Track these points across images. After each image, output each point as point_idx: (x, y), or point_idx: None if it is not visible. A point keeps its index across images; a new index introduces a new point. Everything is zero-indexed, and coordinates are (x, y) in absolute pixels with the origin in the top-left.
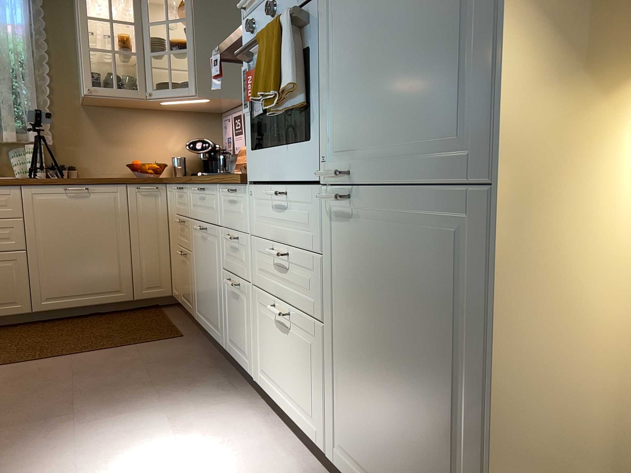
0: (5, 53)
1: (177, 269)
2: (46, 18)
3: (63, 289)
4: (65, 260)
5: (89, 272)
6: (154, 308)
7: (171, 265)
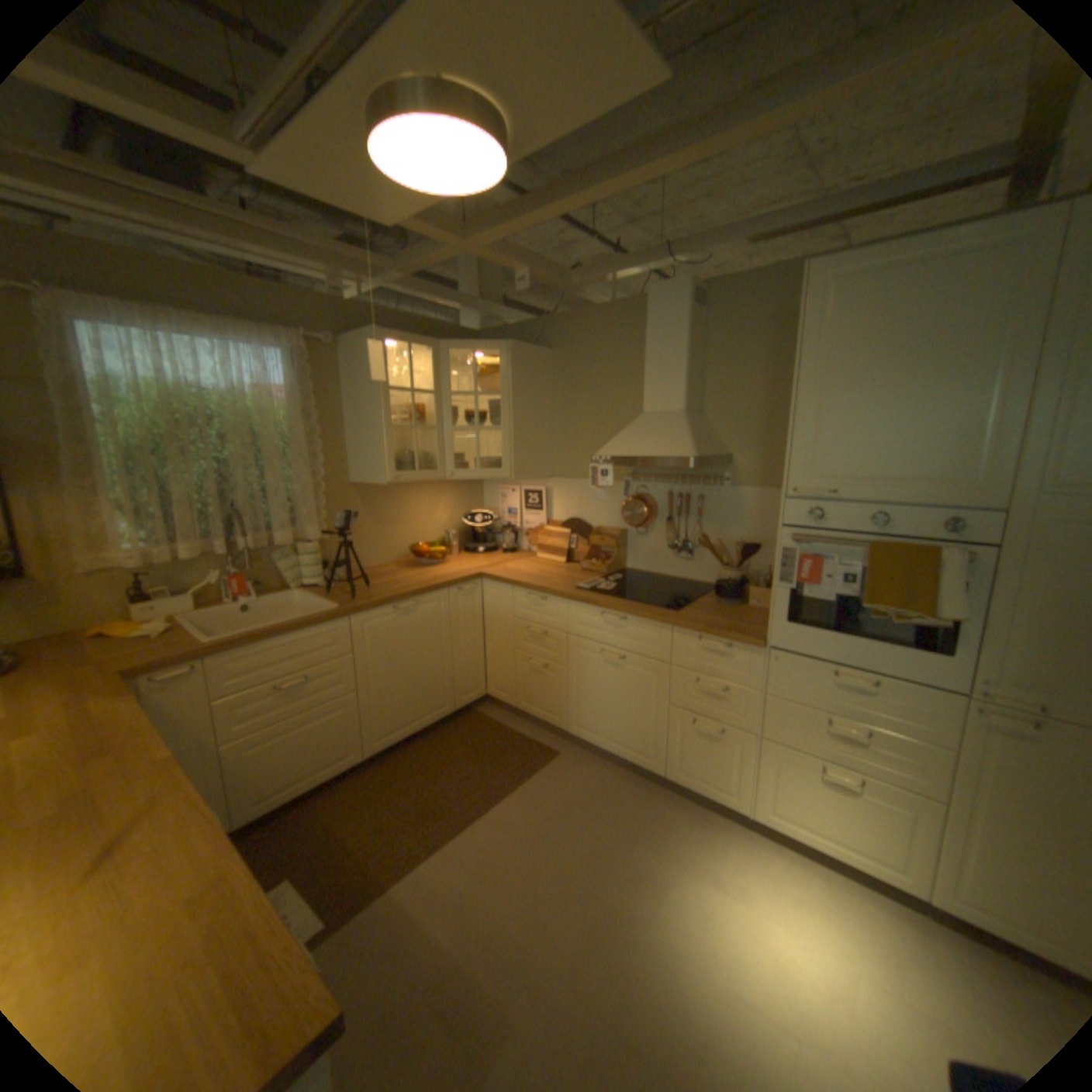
0: (270, 430)
1: (511, 673)
2: (306, 376)
3: (393, 724)
4: (395, 690)
5: (416, 695)
6: (468, 713)
7: (488, 664)
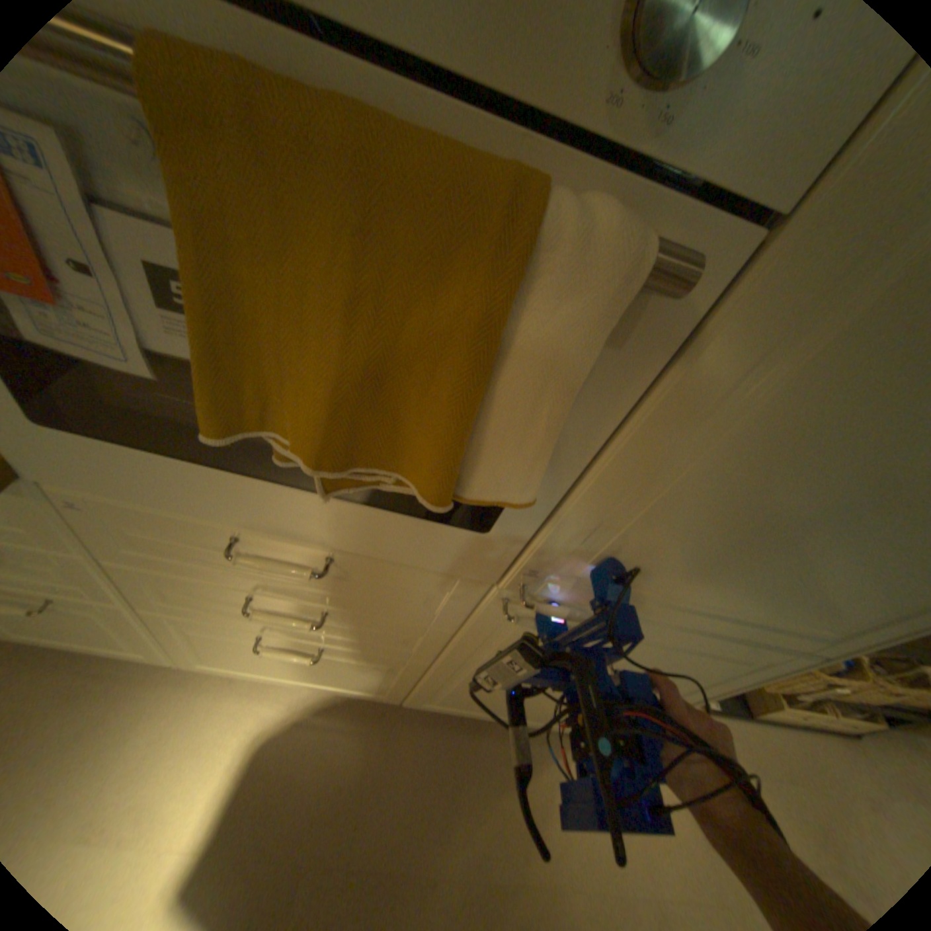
0: None
1: None
2: None
3: None
4: None
5: None
6: None
7: None
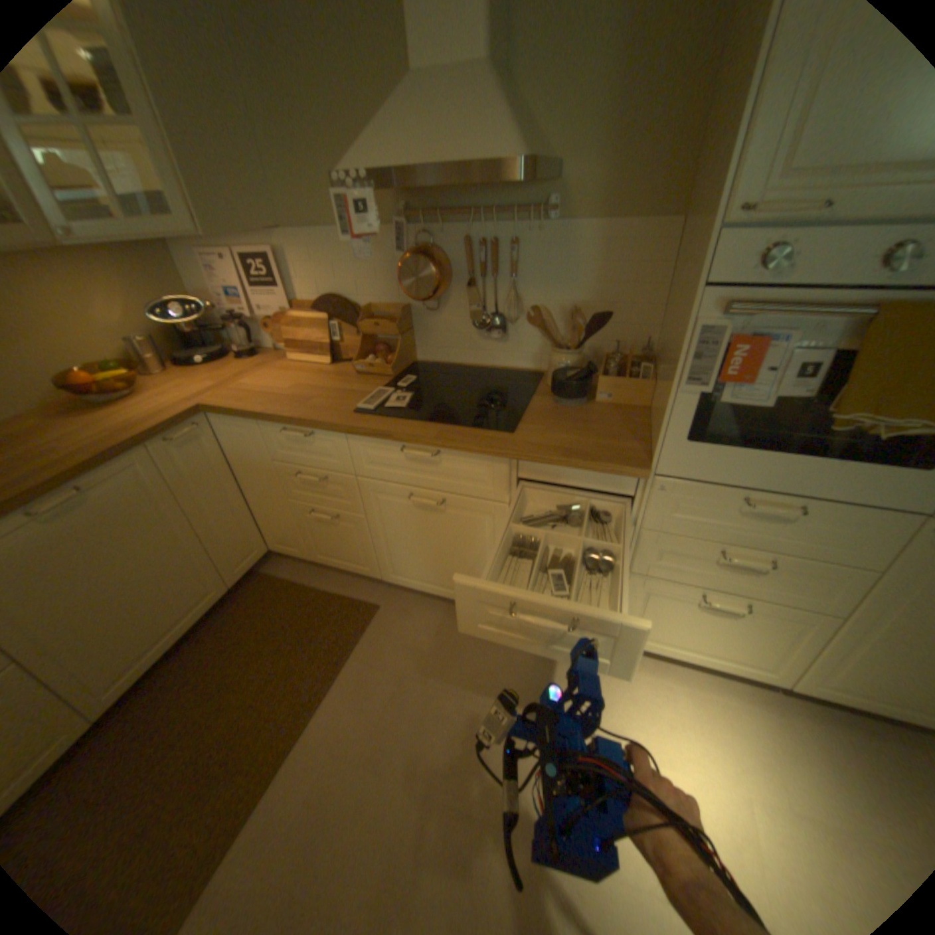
0: None
1: (293, 526)
2: None
3: (127, 656)
4: (105, 618)
5: (153, 605)
6: (250, 578)
7: (258, 518)
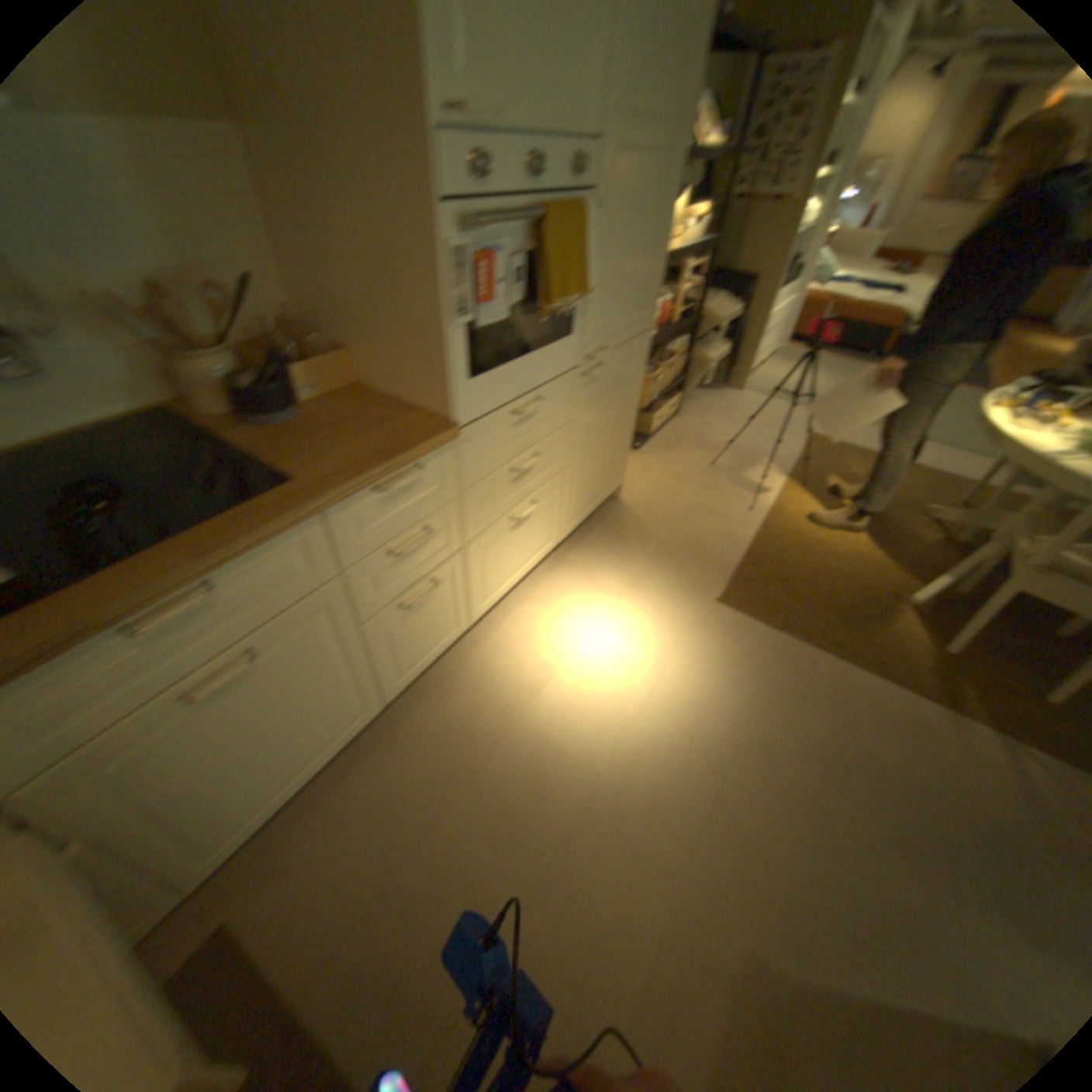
0: None
1: None
2: None
3: None
4: None
5: None
6: None
7: None
